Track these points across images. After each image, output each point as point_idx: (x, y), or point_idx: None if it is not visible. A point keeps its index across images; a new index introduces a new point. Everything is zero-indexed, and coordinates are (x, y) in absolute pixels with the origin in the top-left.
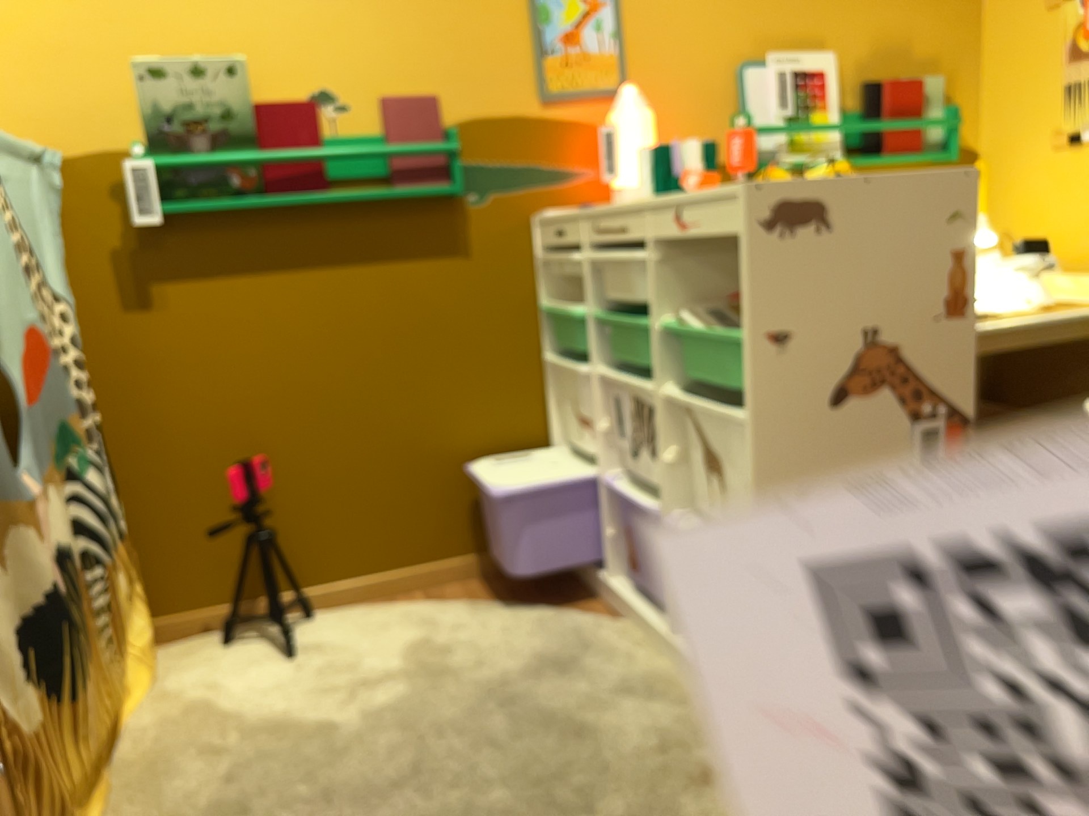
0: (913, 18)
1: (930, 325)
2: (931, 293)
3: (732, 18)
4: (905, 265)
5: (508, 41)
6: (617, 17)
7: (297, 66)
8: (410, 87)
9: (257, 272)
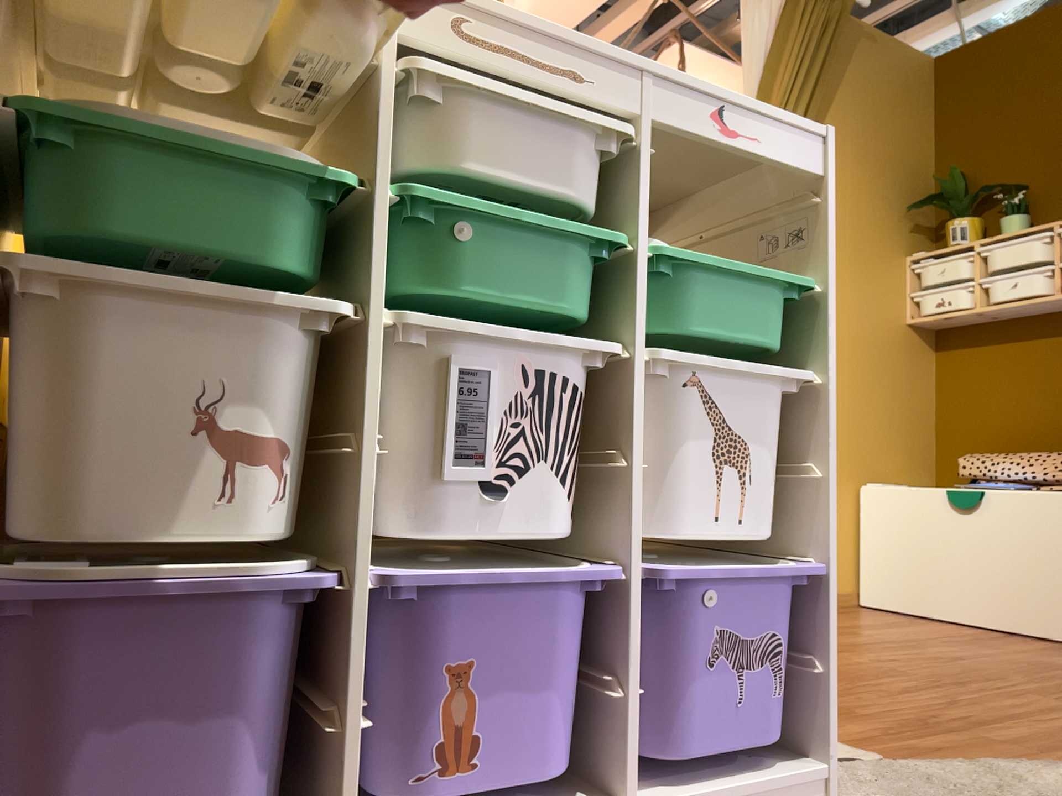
0: None
1: None
2: None
3: None
4: None
5: None
6: None
7: None
8: None
9: None
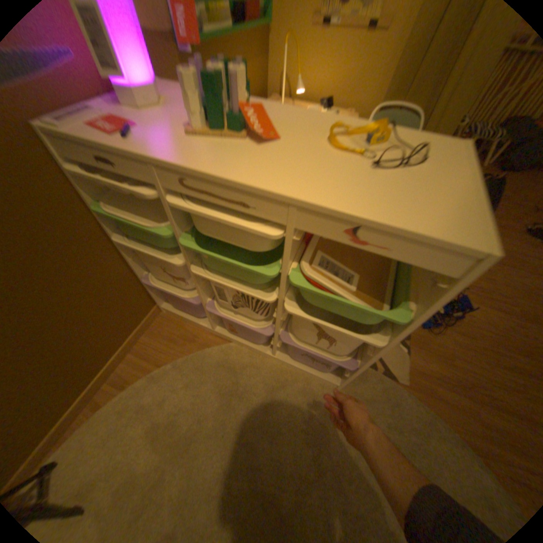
0: None
1: None
2: None
3: None
4: None
5: None
6: None
7: None
8: None
9: None
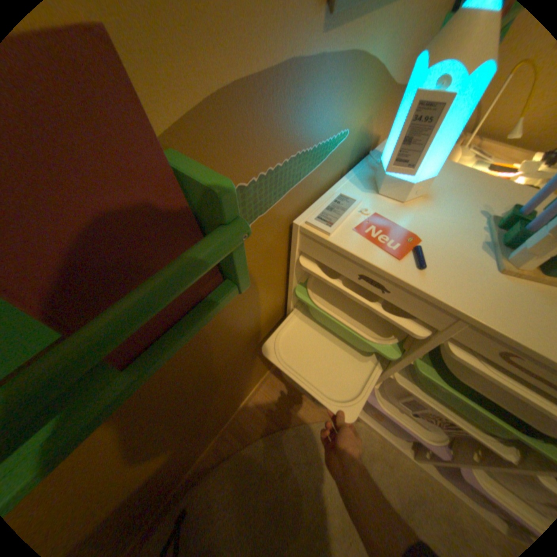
0: None
1: None
2: None
3: None
4: None
5: None
6: None
7: None
8: None
9: None
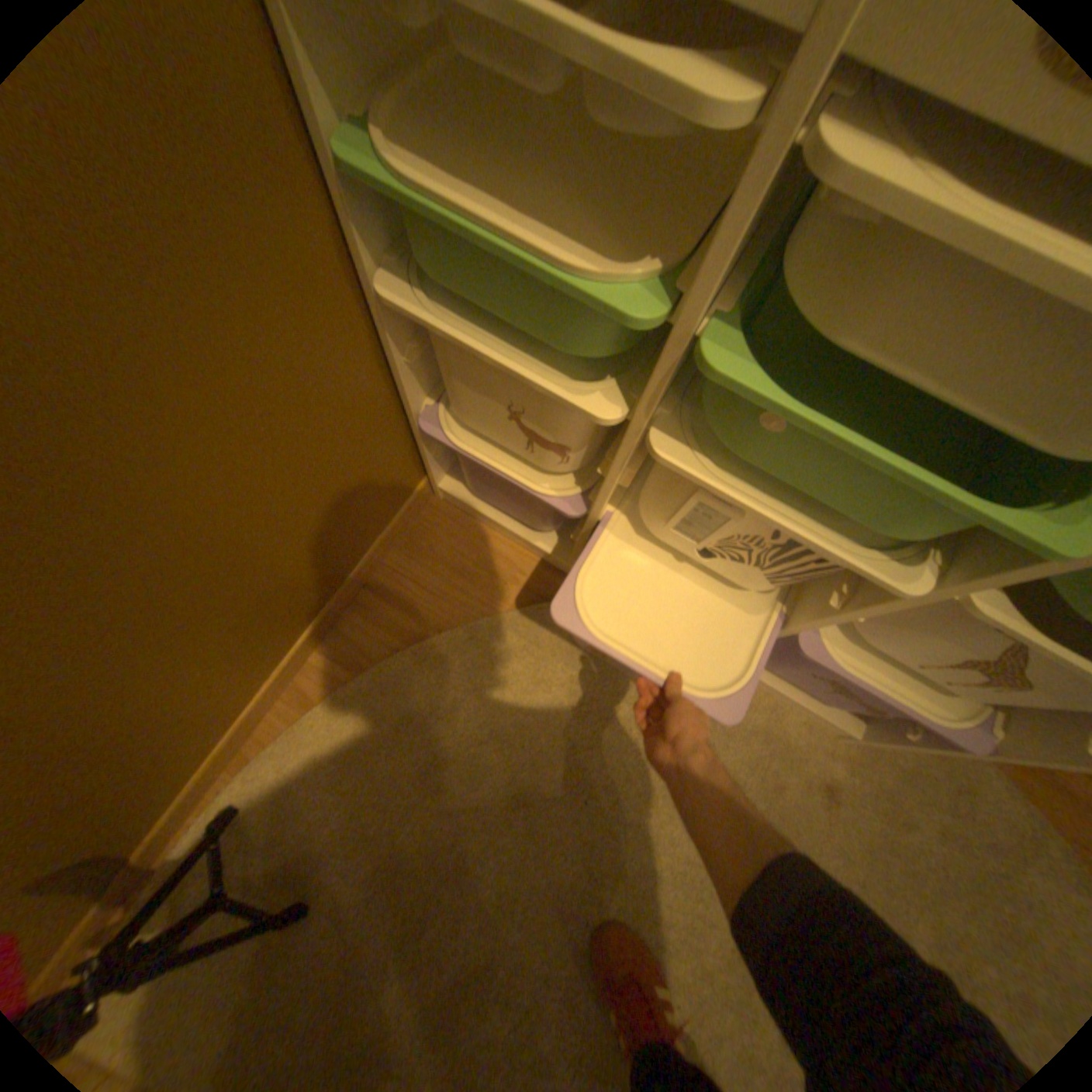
0: None
1: None
2: None
3: None
4: None
5: None
6: None
7: None
8: None
9: None
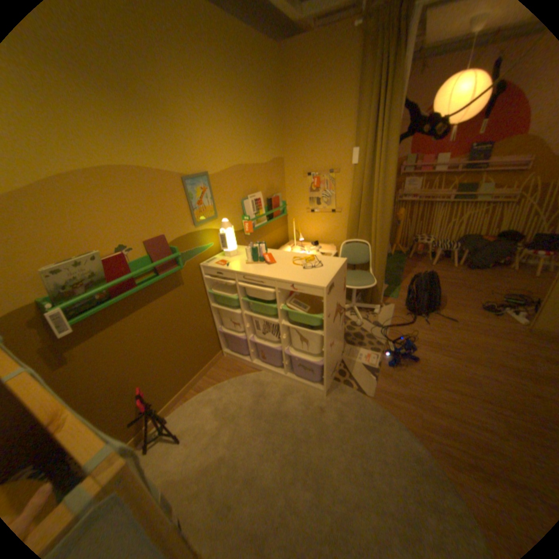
0: (273, 178)
1: (342, 295)
2: (342, 289)
3: (238, 186)
4: (340, 286)
5: (181, 208)
6: (211, 193)
7: (106, 239)
8: (152, 234)
9: (111, 325)
